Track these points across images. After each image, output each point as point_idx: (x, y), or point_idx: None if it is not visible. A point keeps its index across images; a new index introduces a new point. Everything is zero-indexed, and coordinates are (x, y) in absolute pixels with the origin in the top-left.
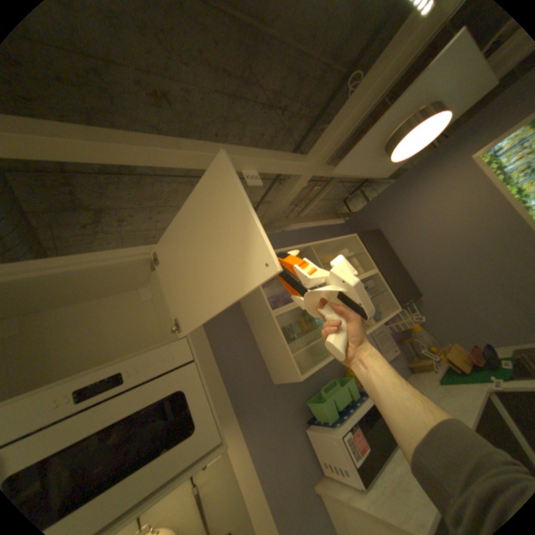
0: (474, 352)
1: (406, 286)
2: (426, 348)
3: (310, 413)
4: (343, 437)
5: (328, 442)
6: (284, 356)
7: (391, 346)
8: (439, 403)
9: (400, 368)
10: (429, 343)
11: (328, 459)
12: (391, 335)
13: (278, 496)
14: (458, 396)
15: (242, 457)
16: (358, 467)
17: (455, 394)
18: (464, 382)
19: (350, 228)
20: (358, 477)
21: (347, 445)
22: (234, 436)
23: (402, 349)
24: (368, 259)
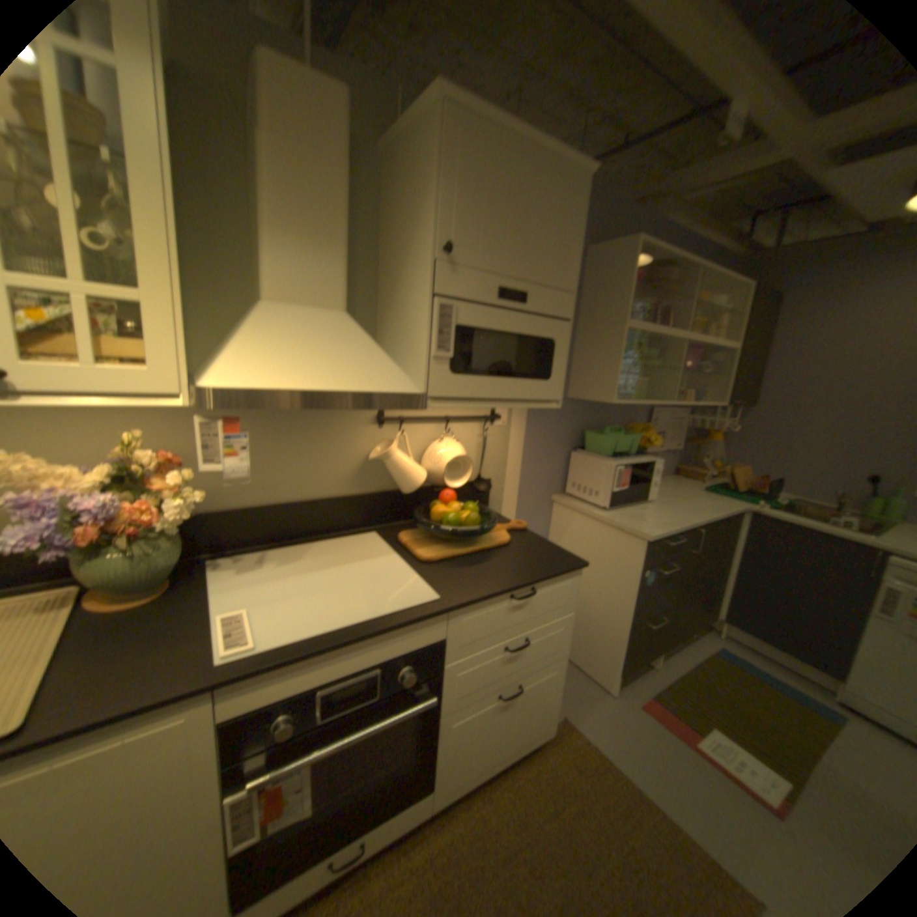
0: (762, 481)
1: (752, 385)
2: (712, 459)
3: (580, 442)
4: (618, 466)
5: (593, 467)
6: (611, 372)
7: (681, 437)
8: (697, 499)
9: (670, 463)
10: (718, 458)
11: (580, 481)
12: (687, 429)
13: (529, 481)
14: (719, 501)
15: (519, 436)
16: (613, 492)
17: (717, 500)
18: (730, 497)
19: (746, 268)
20: (606, 500)
21: (617, 474)
22: (522, 417)
23: (686, 449)
24: (744, 326)
